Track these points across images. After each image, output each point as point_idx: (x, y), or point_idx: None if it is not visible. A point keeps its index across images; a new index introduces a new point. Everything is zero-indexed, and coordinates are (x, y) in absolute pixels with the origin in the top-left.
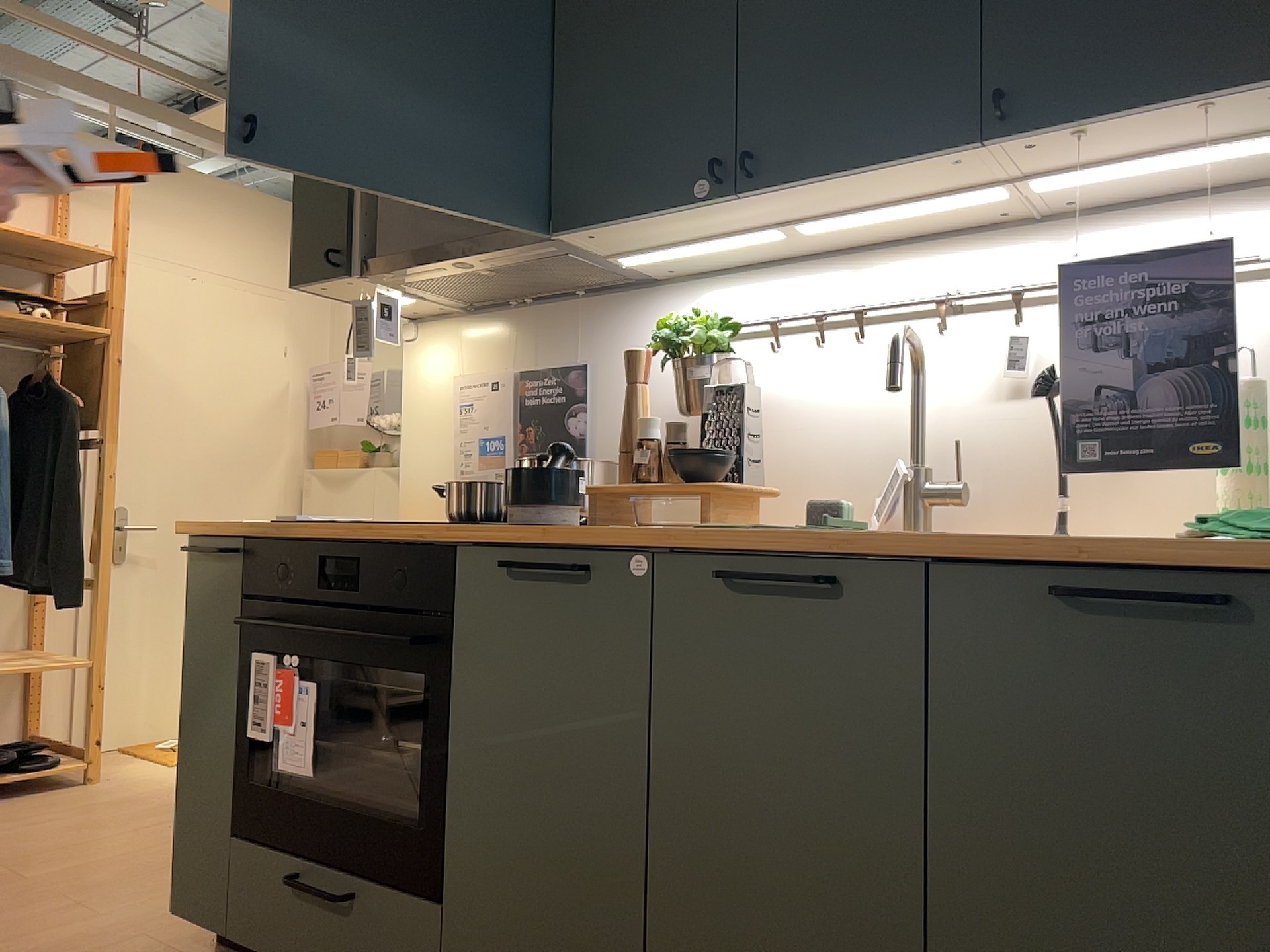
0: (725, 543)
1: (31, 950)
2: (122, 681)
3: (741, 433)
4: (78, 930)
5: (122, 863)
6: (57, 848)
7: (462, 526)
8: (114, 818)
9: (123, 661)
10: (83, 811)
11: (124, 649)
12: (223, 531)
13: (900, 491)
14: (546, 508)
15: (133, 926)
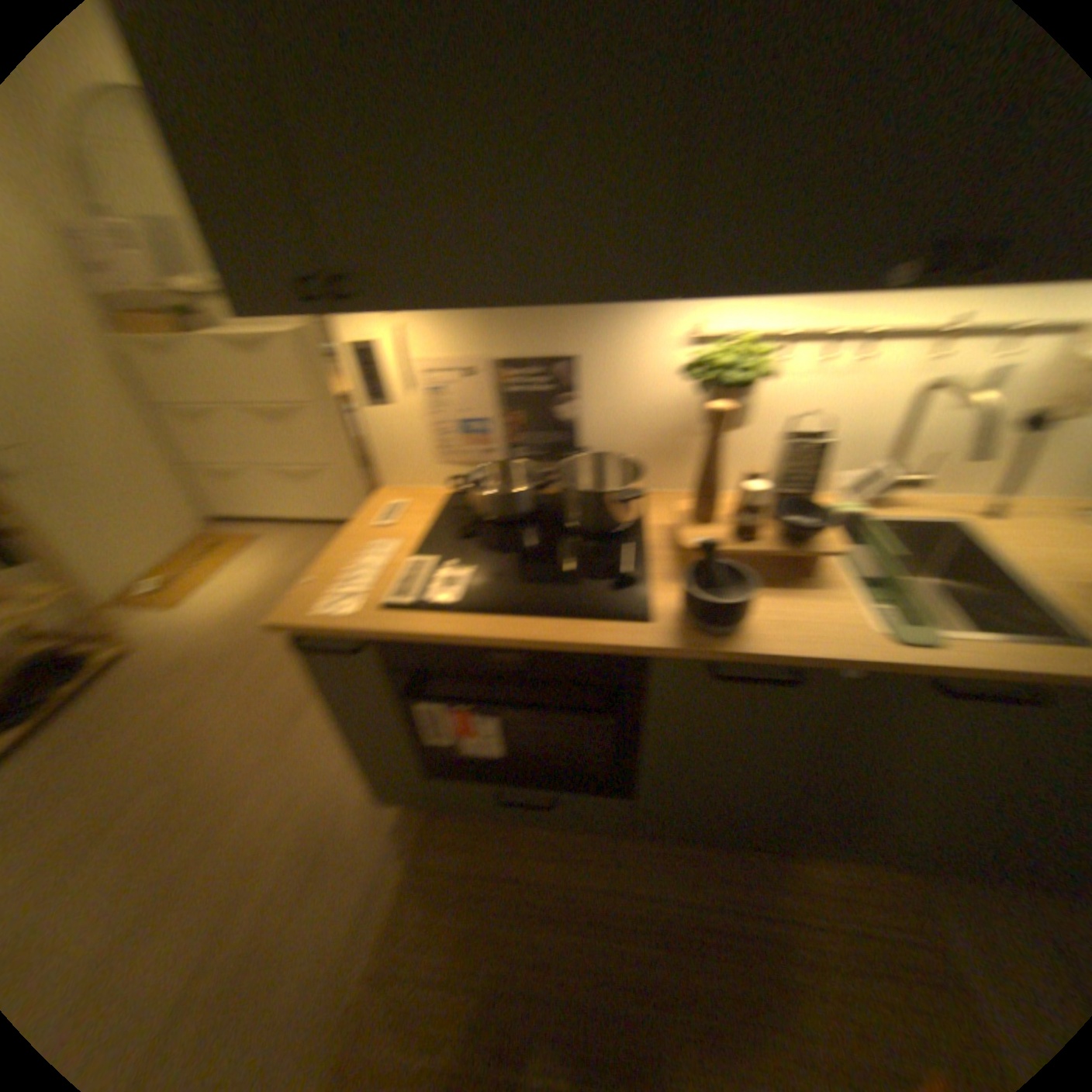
0: (956, 672)
1: (289, 852)
2: (90, 561)
3: (813, 475)
4: (300, 815)
5: (260, 732)
6: (193, 736)
7: (642, 625)
8: (203, 684)
9: (80, 549)
10: (169, 685)
11: (74, 541)
12: (346, 631)
13: (885, 483)
14: (740, 617)
15: (332, 792)
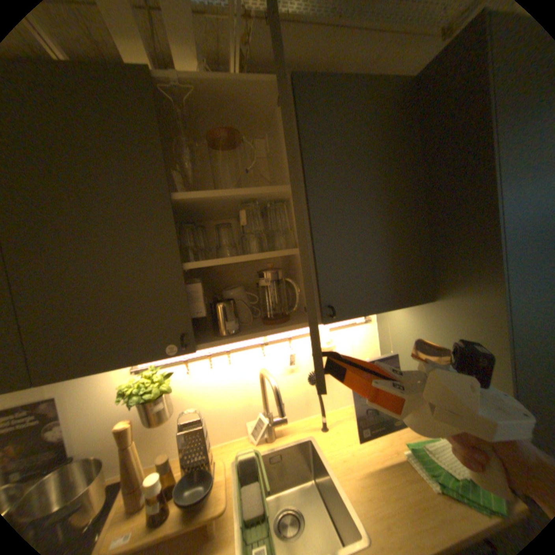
0: None
1: None
2: None
3: (202, 450)
4: None
5: None
6: None
7: None
8: None
9: None
10: None
11: None
12: None
13: (264, 428)
14: None
15: None
